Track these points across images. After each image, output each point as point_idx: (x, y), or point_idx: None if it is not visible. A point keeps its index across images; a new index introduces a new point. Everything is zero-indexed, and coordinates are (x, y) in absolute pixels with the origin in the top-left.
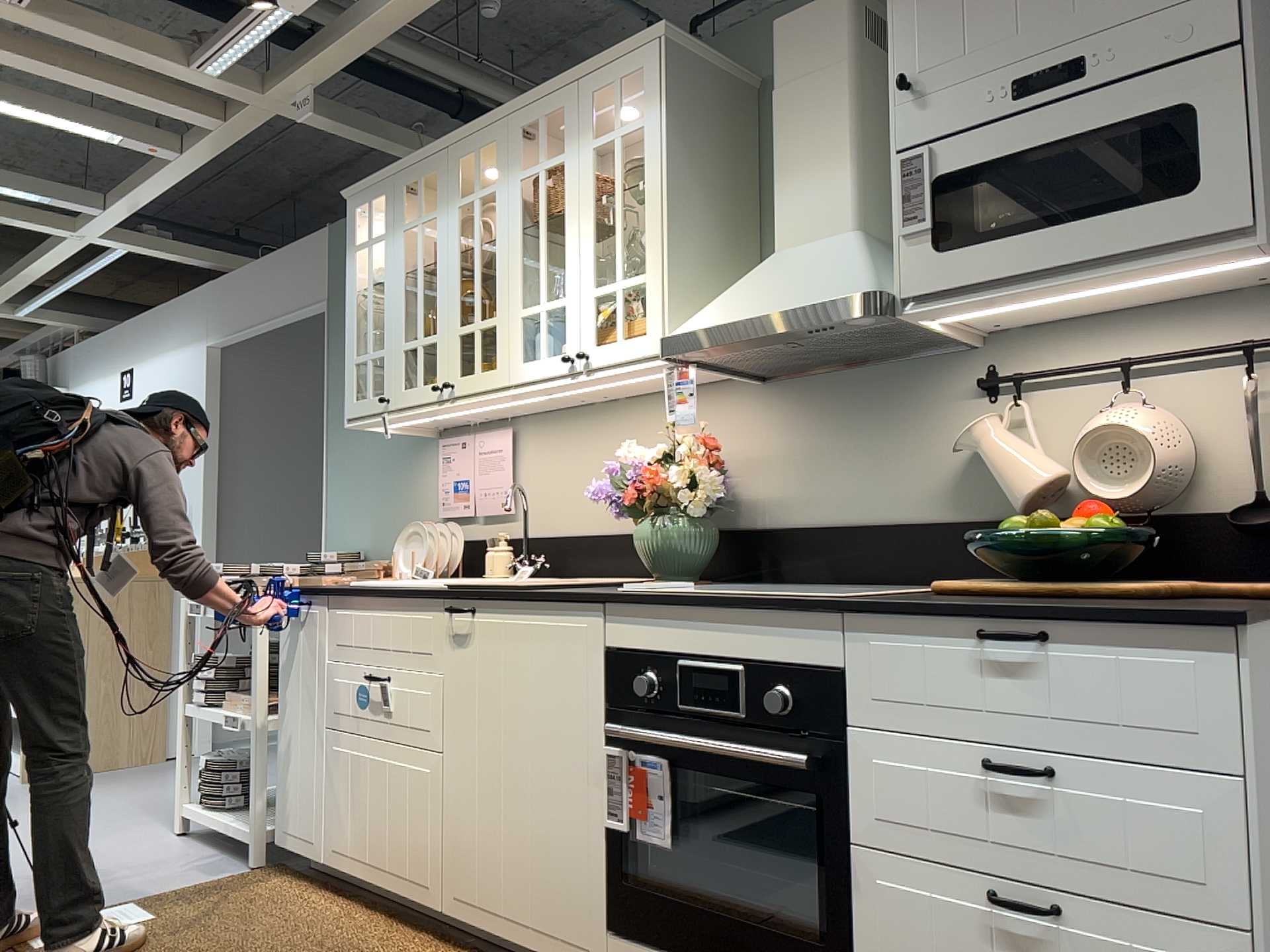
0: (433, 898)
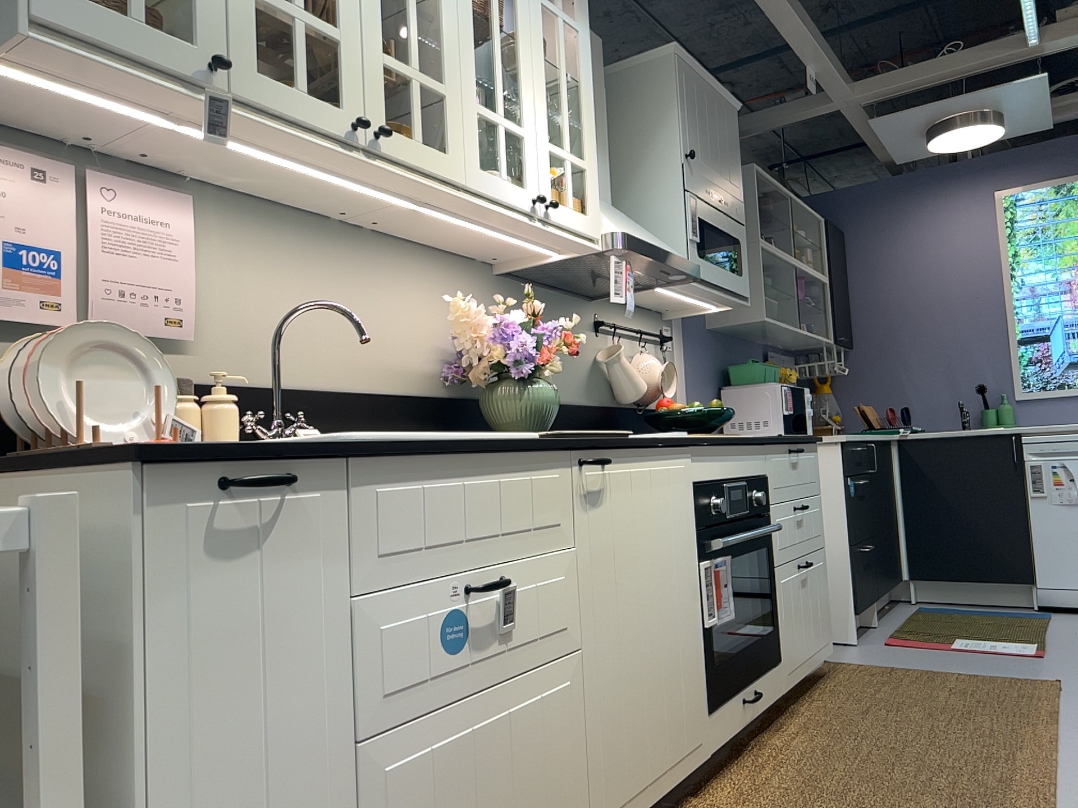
0: None
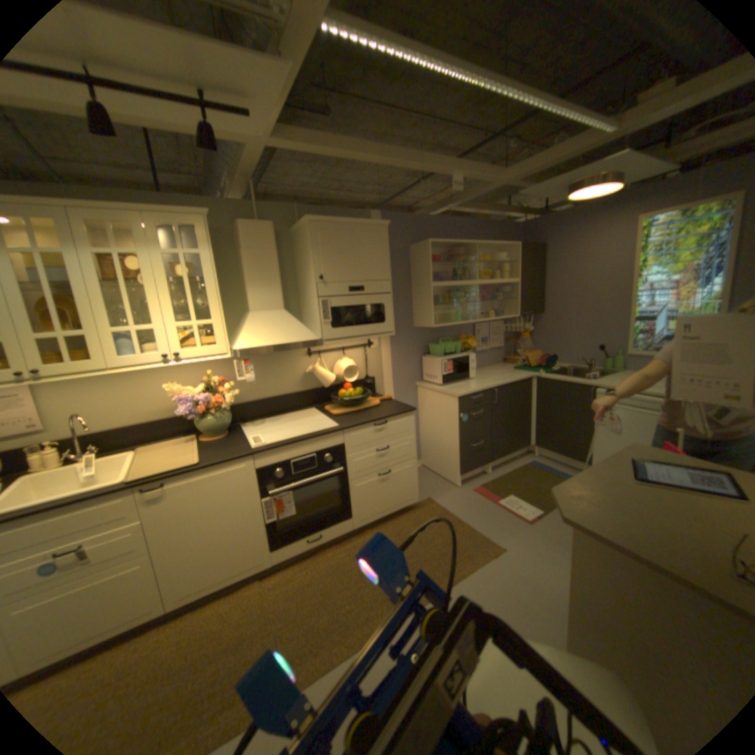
0: (156, 615)
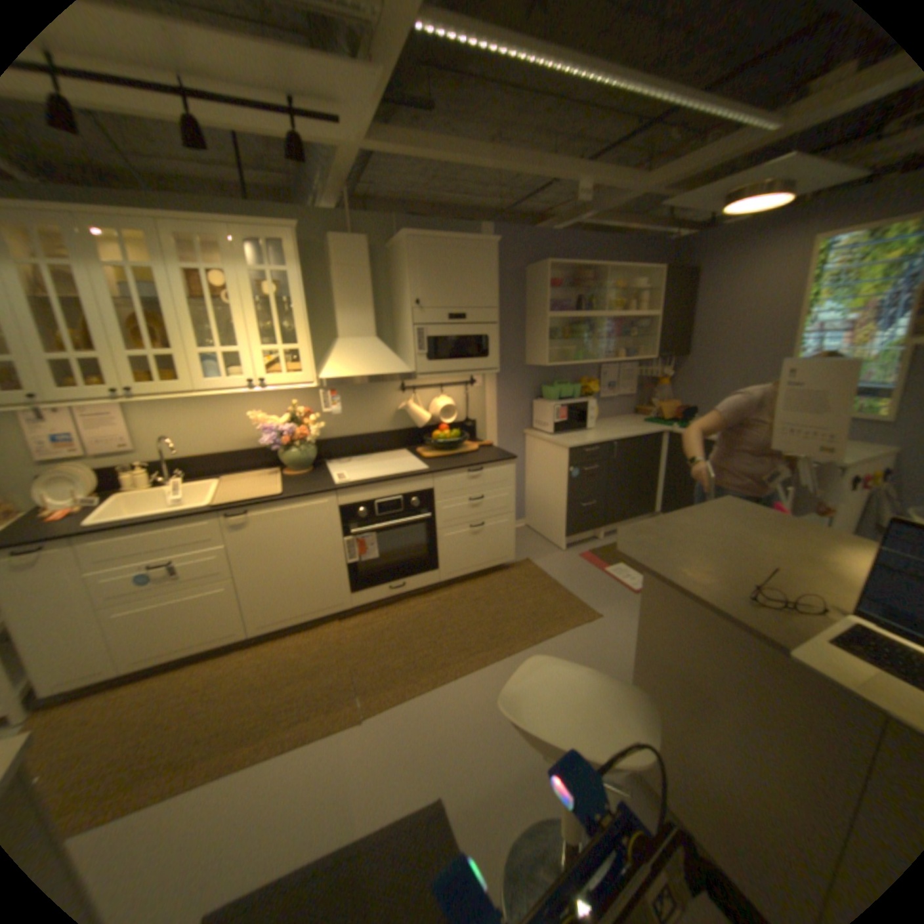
0: (238, 639)
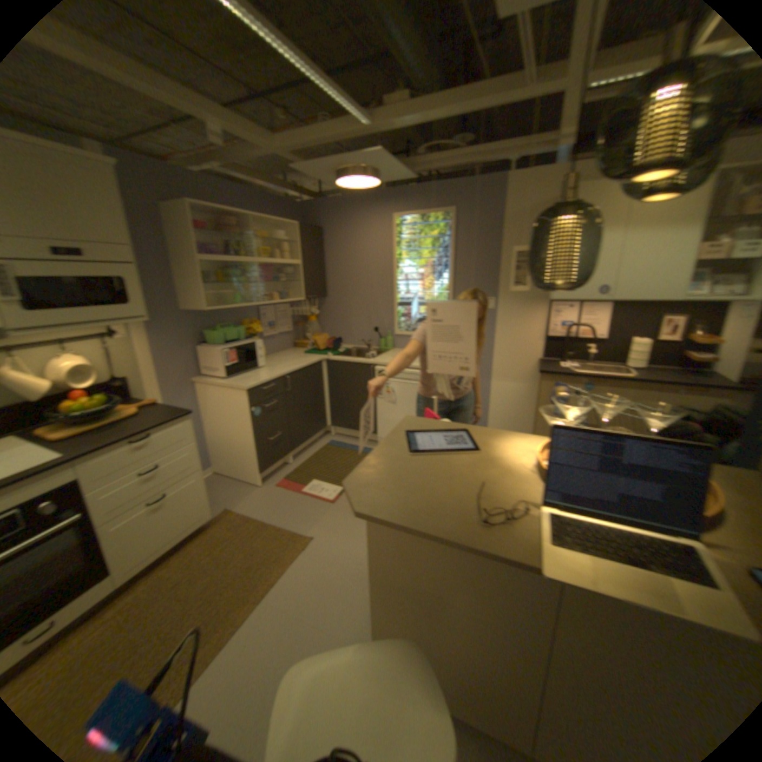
0: None
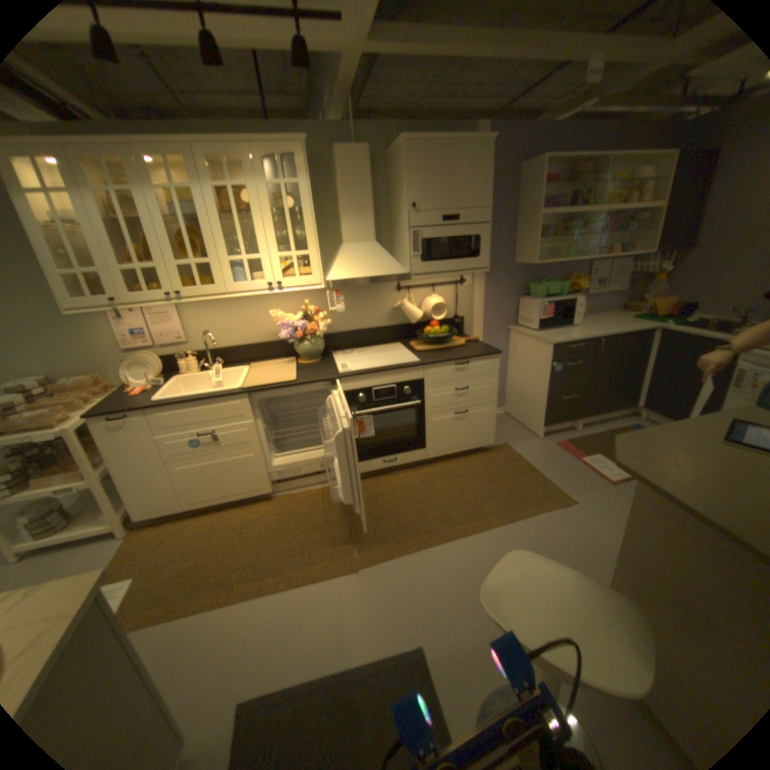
0: (266, 492)
